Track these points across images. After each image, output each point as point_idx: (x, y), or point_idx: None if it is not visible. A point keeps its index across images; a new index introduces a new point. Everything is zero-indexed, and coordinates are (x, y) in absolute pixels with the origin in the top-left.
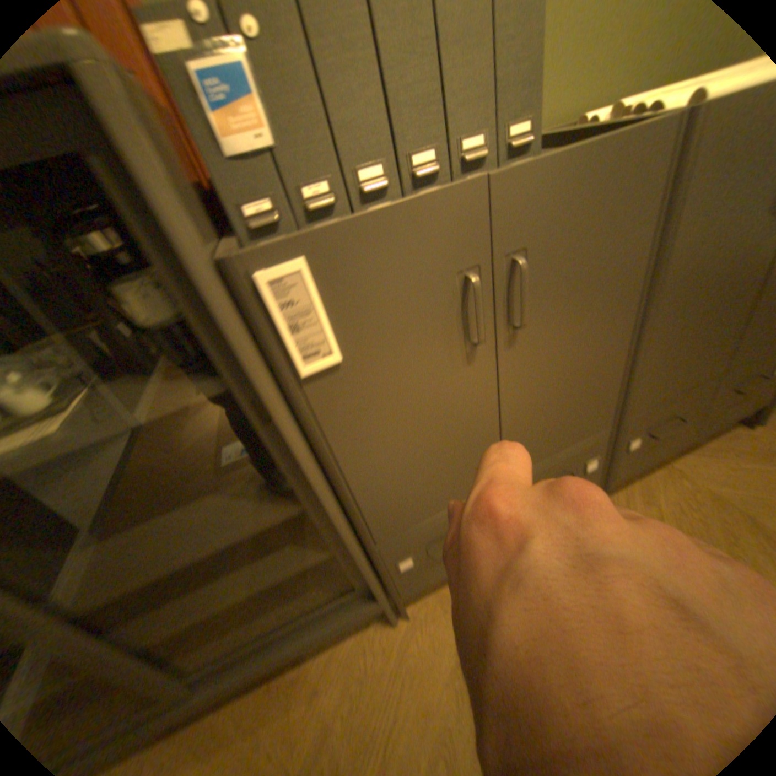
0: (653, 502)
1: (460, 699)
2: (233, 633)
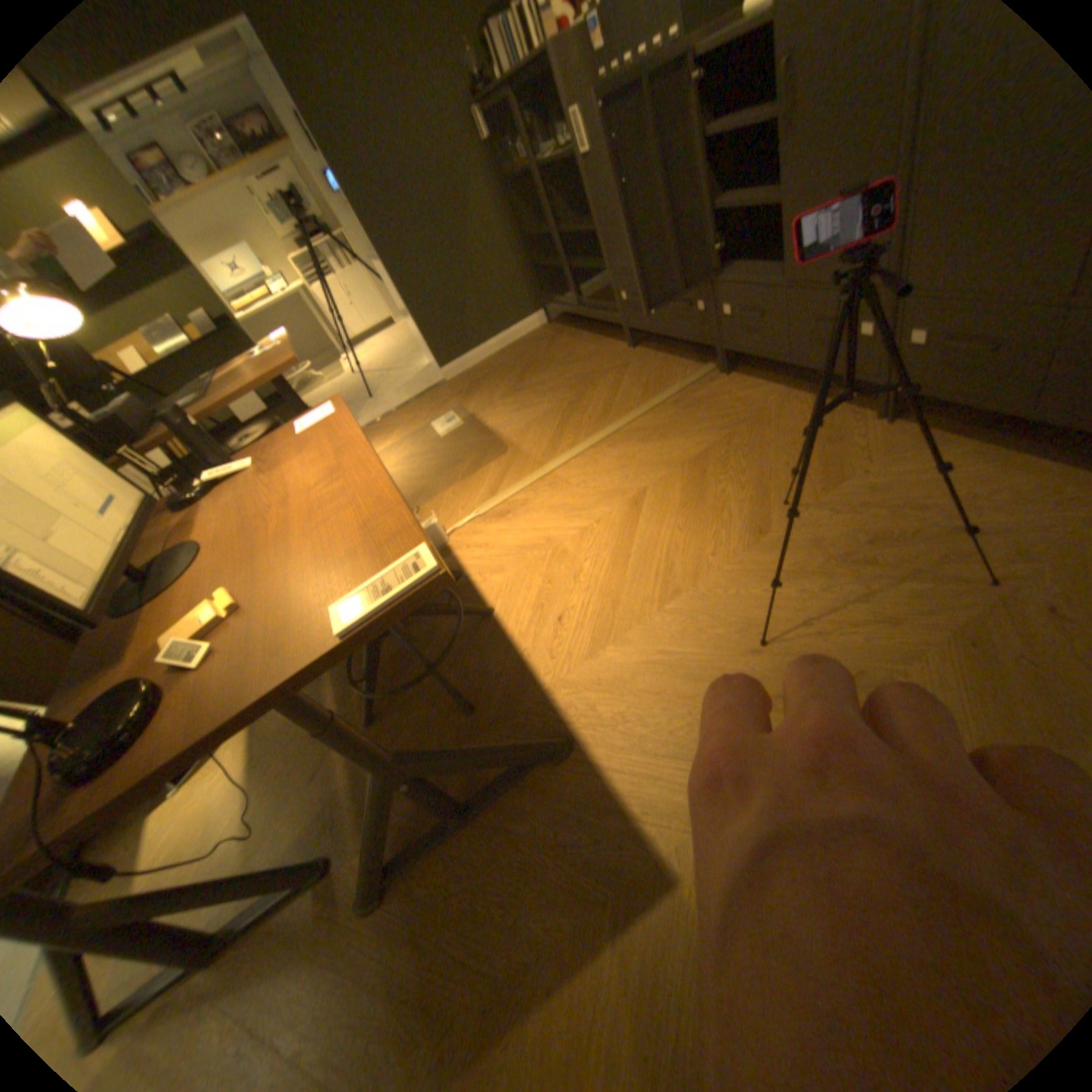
0: (745, 388)
1: (605, 369)
2: (599, 299)
